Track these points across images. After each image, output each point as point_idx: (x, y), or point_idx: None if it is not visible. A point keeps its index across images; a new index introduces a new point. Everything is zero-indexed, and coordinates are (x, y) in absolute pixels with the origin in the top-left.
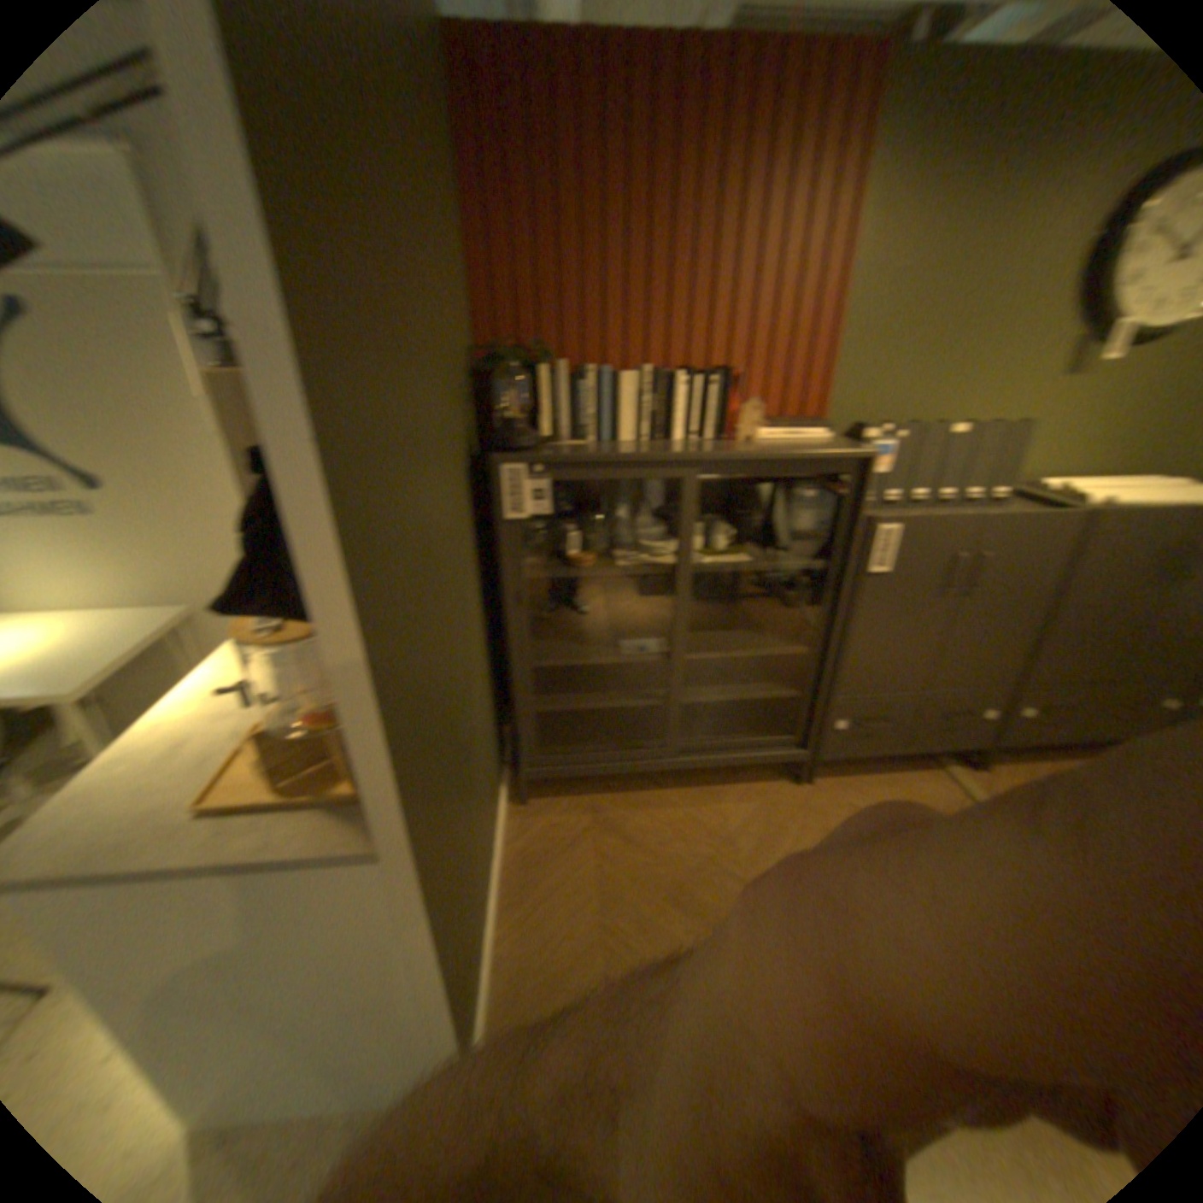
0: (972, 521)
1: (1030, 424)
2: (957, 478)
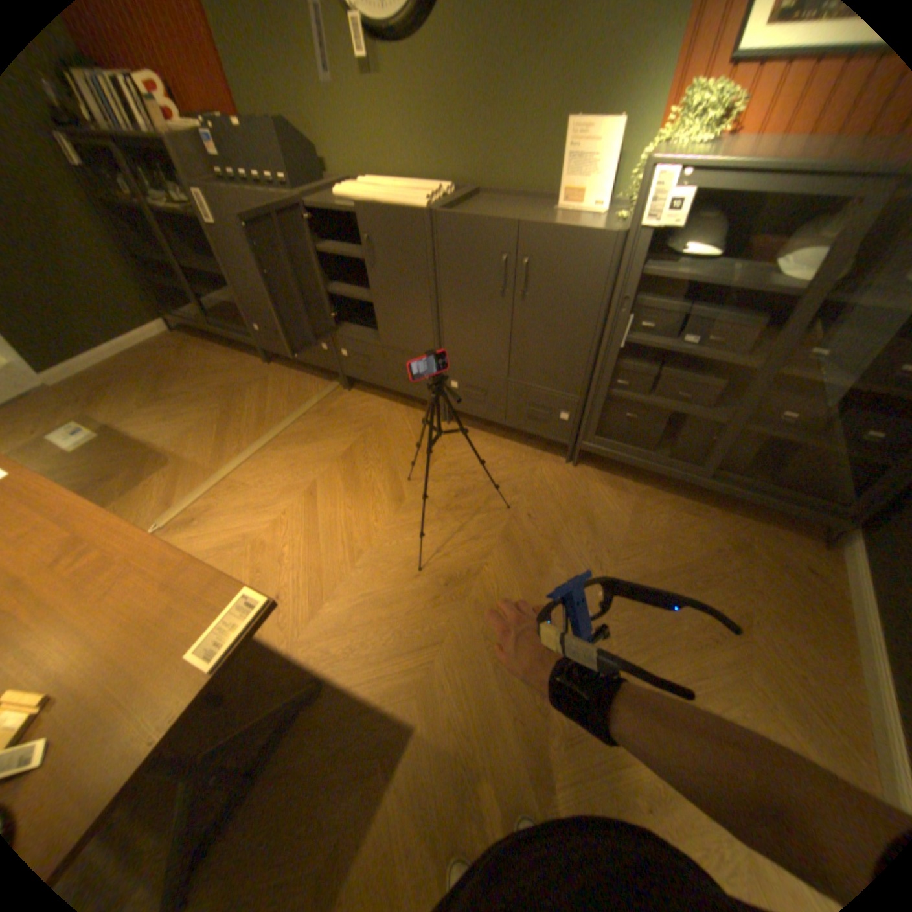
0: (229, 192)
1: (265, 120)
2: (251, 163)
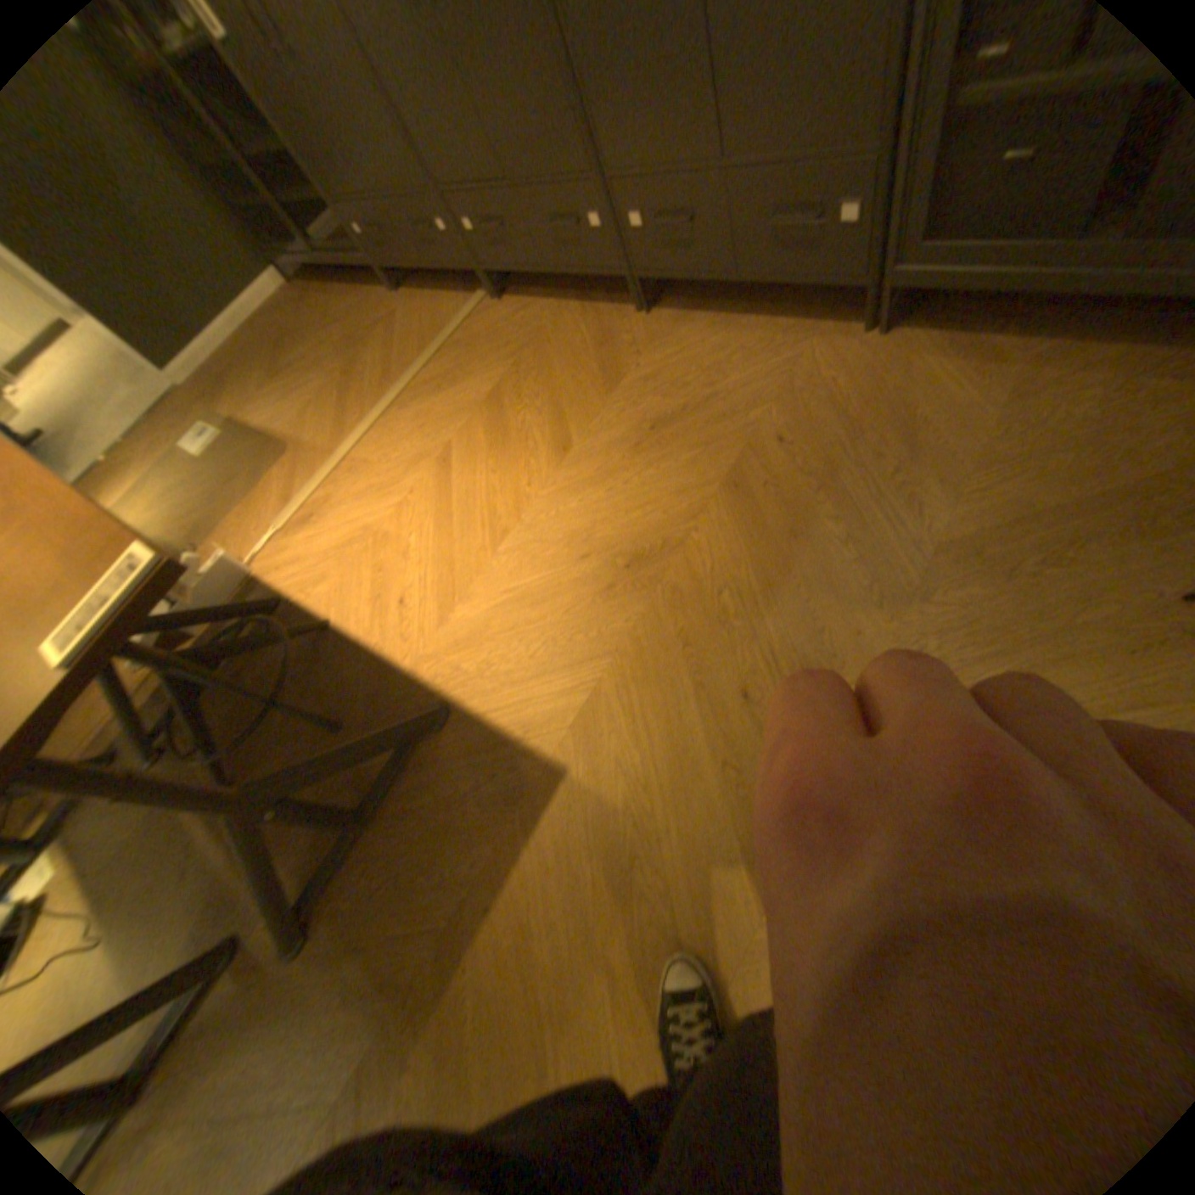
0: None
1: None
2: None
